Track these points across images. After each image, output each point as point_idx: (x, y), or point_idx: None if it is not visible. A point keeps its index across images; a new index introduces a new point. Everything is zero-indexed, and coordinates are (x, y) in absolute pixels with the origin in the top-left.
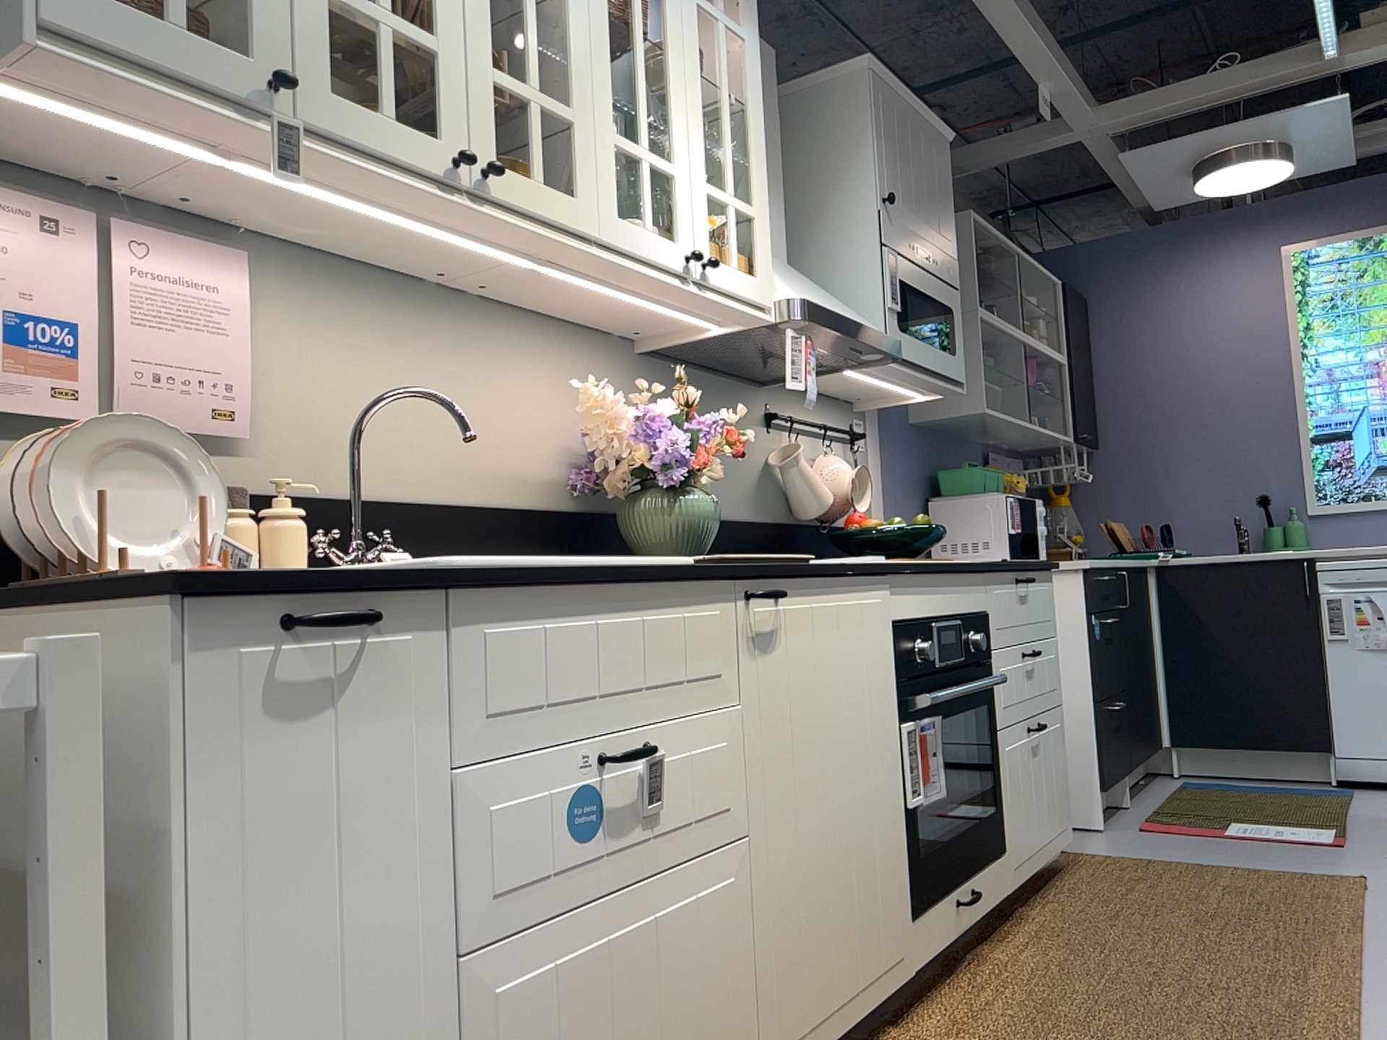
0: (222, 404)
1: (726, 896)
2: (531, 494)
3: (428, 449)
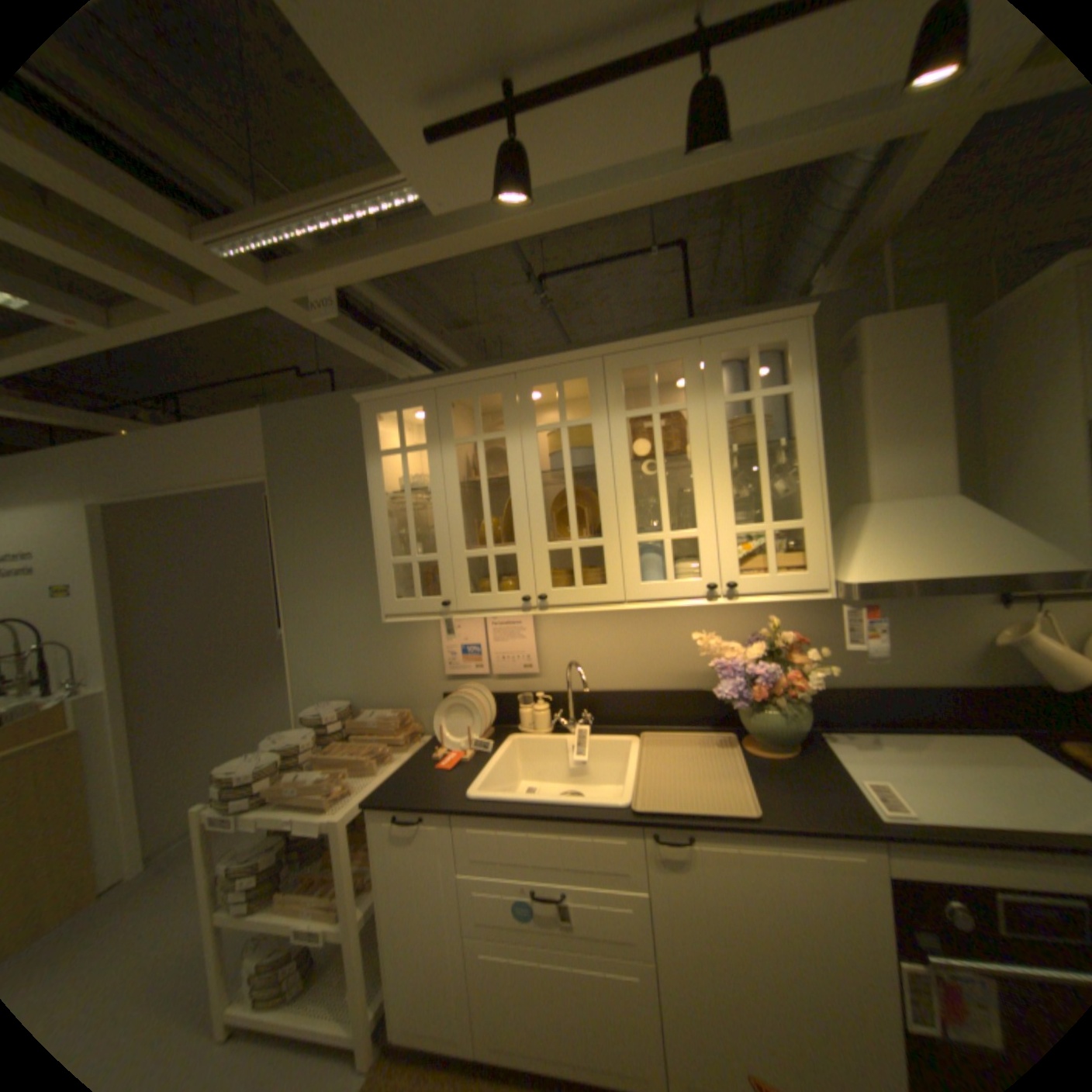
0: (527, 663)
1: (633, 987)
2: (697, 682)
3: (628, 665)
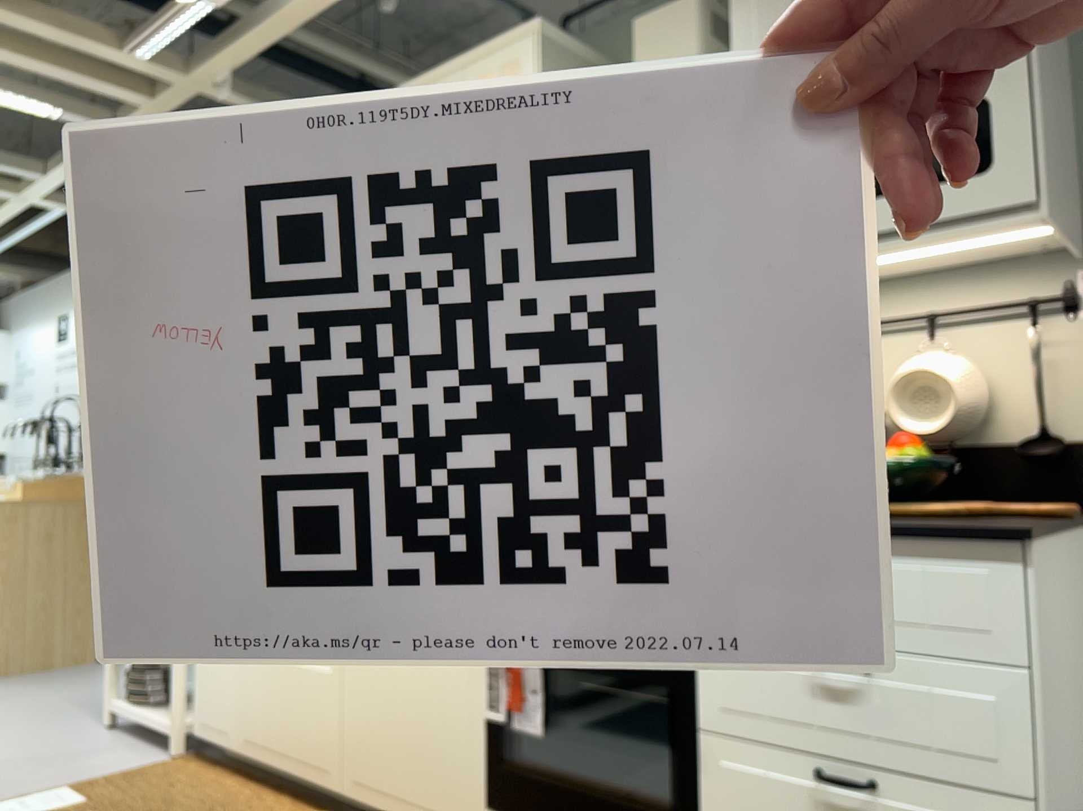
0: None
1: (325, 676)
2: None
3: None
